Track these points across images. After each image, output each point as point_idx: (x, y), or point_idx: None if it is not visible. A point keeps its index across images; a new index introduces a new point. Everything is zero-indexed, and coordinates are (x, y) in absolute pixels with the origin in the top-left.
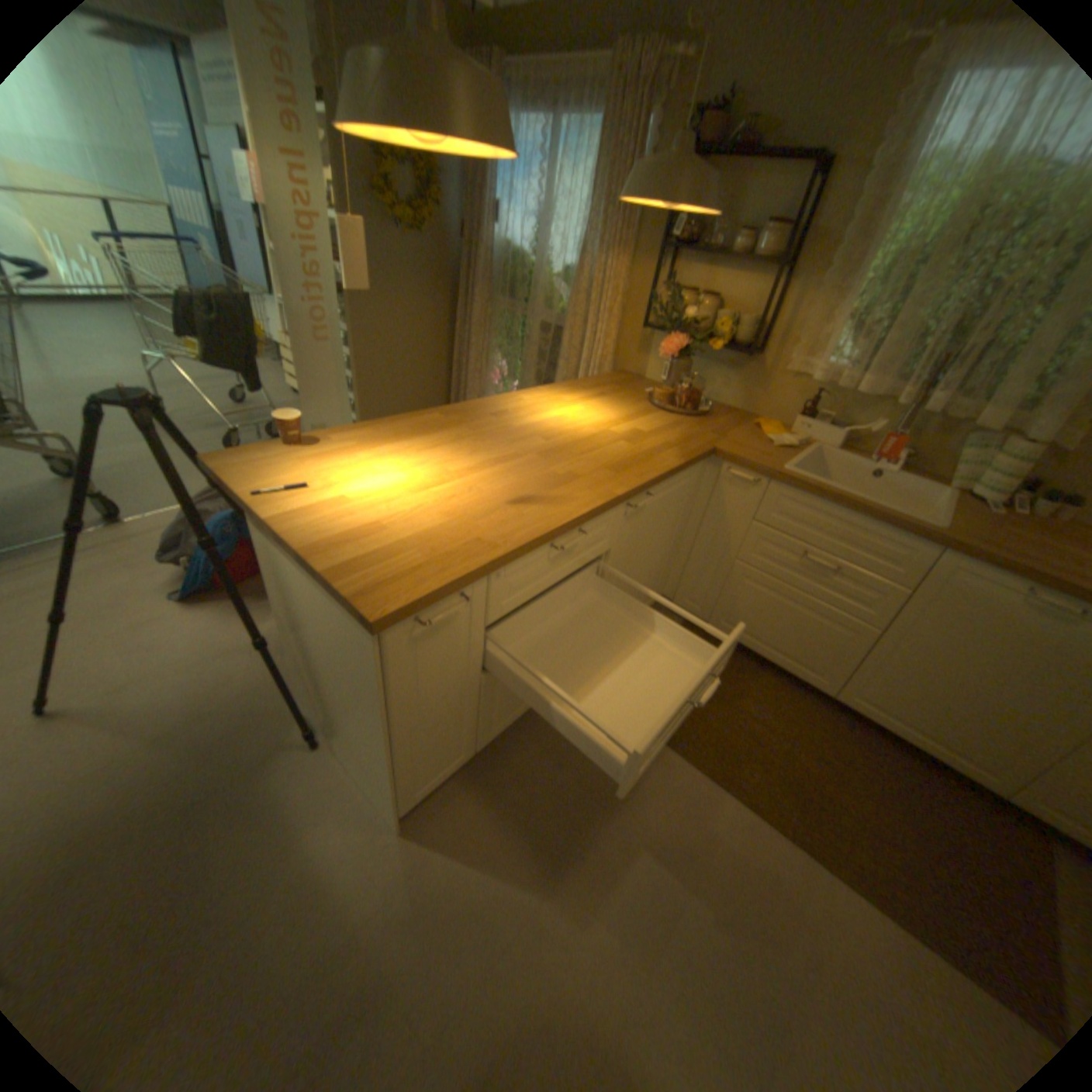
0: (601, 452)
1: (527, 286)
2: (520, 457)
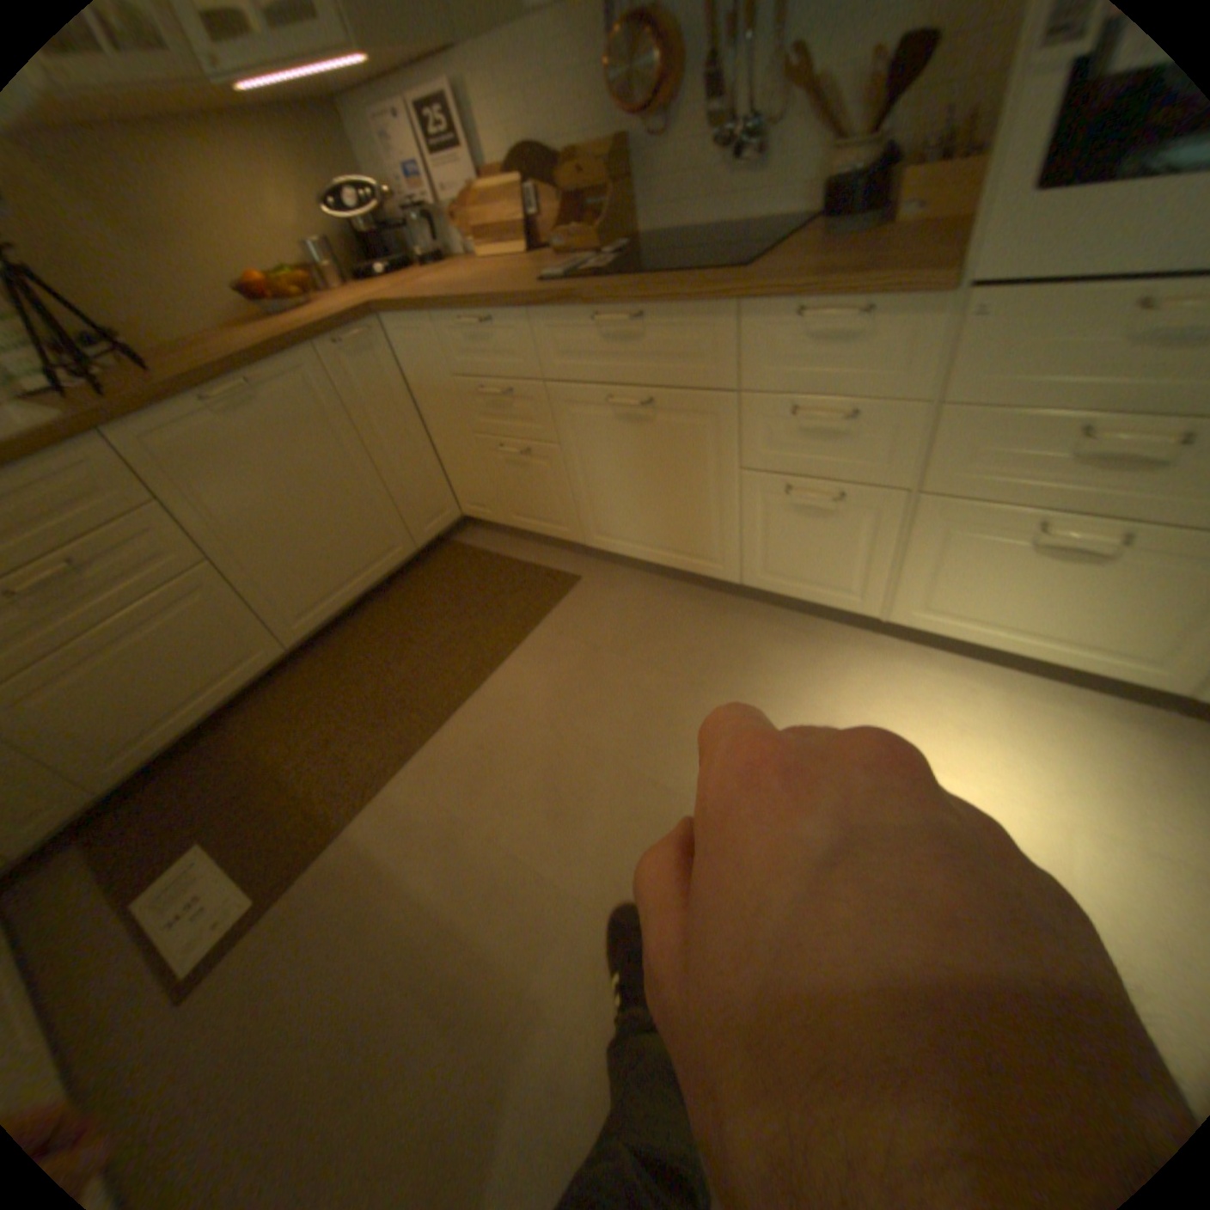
0: None
1: None
2: None
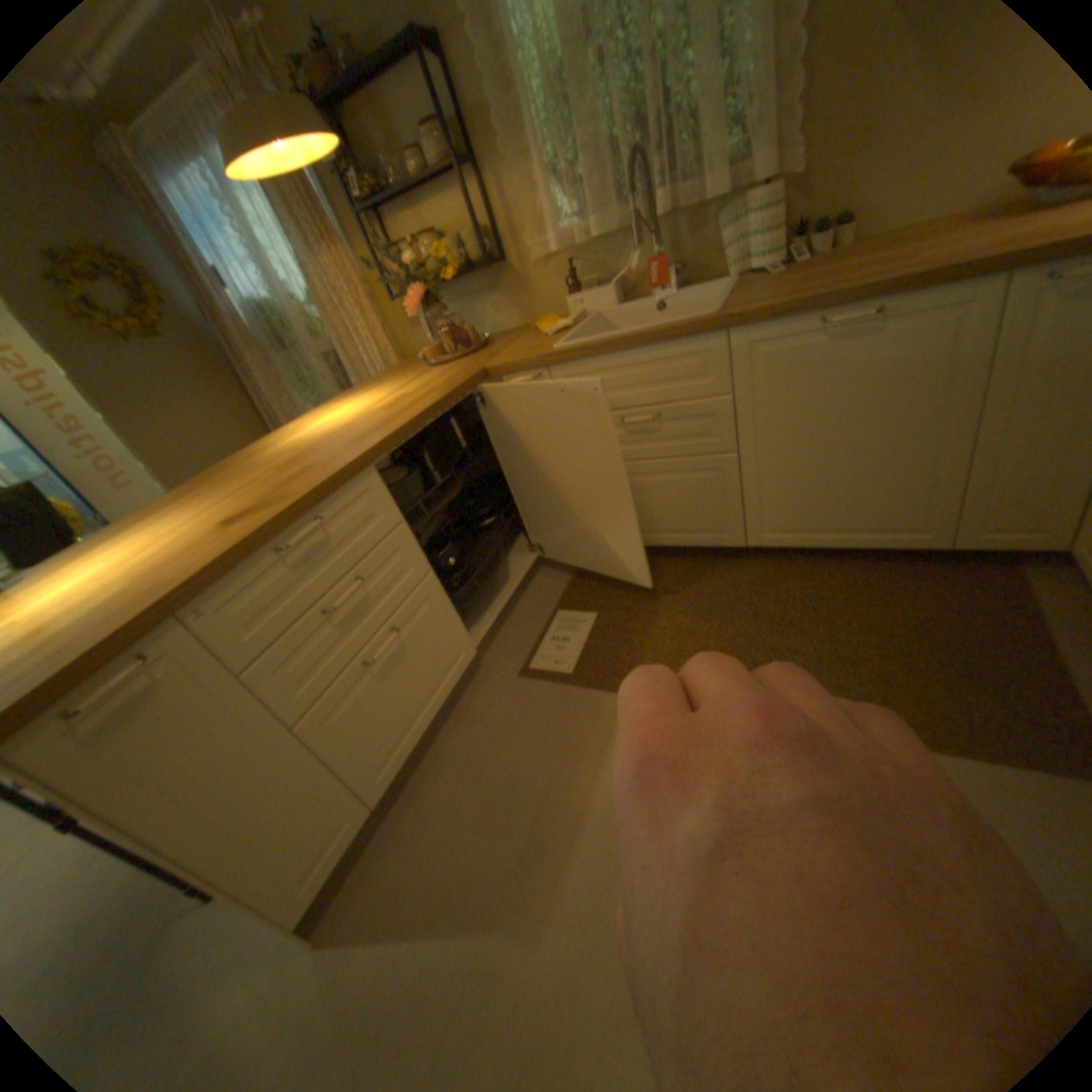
0: (353, 431)
1: (287, 328)
2: (257, 479)
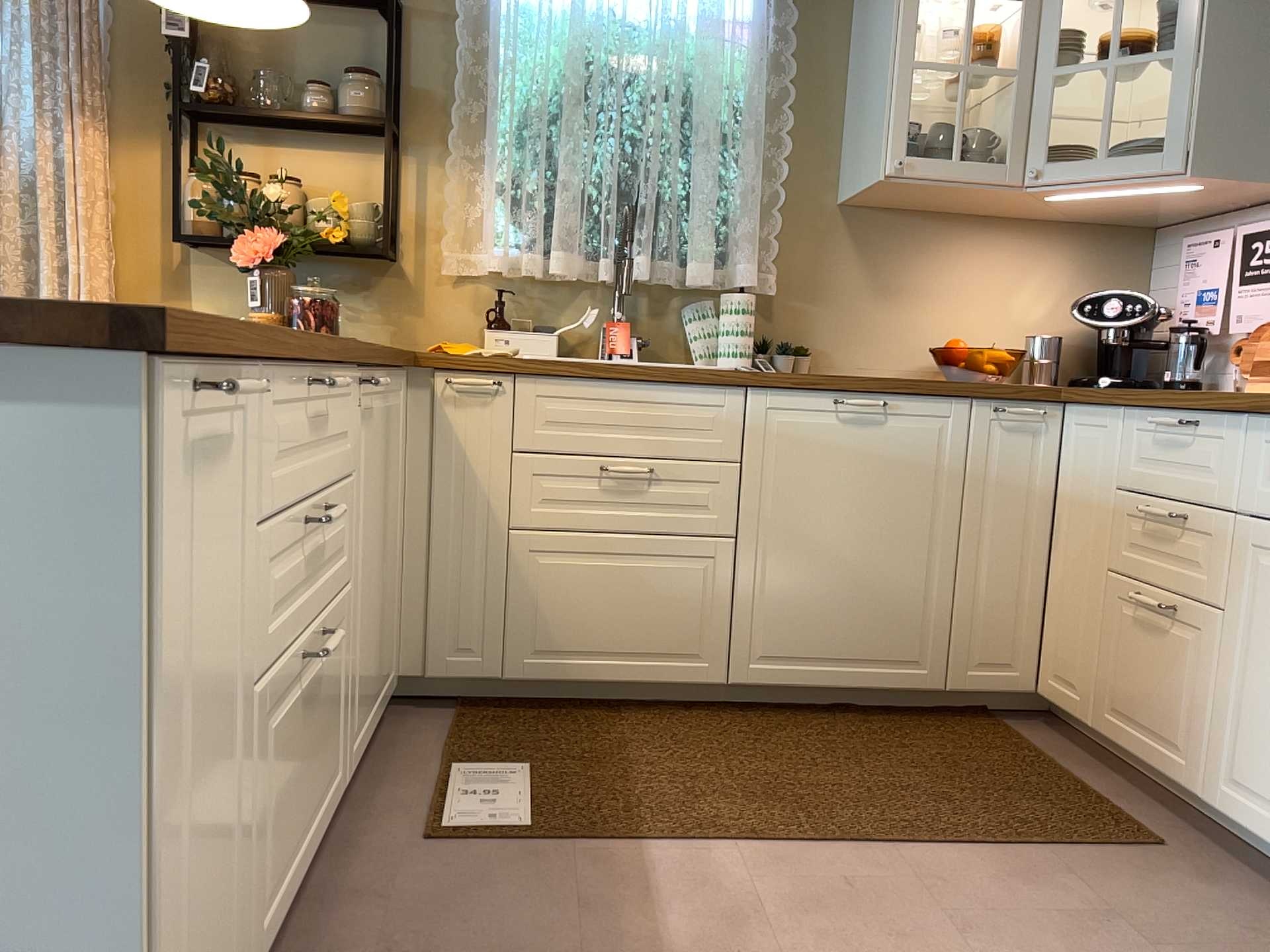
0: None
1: None
2: None
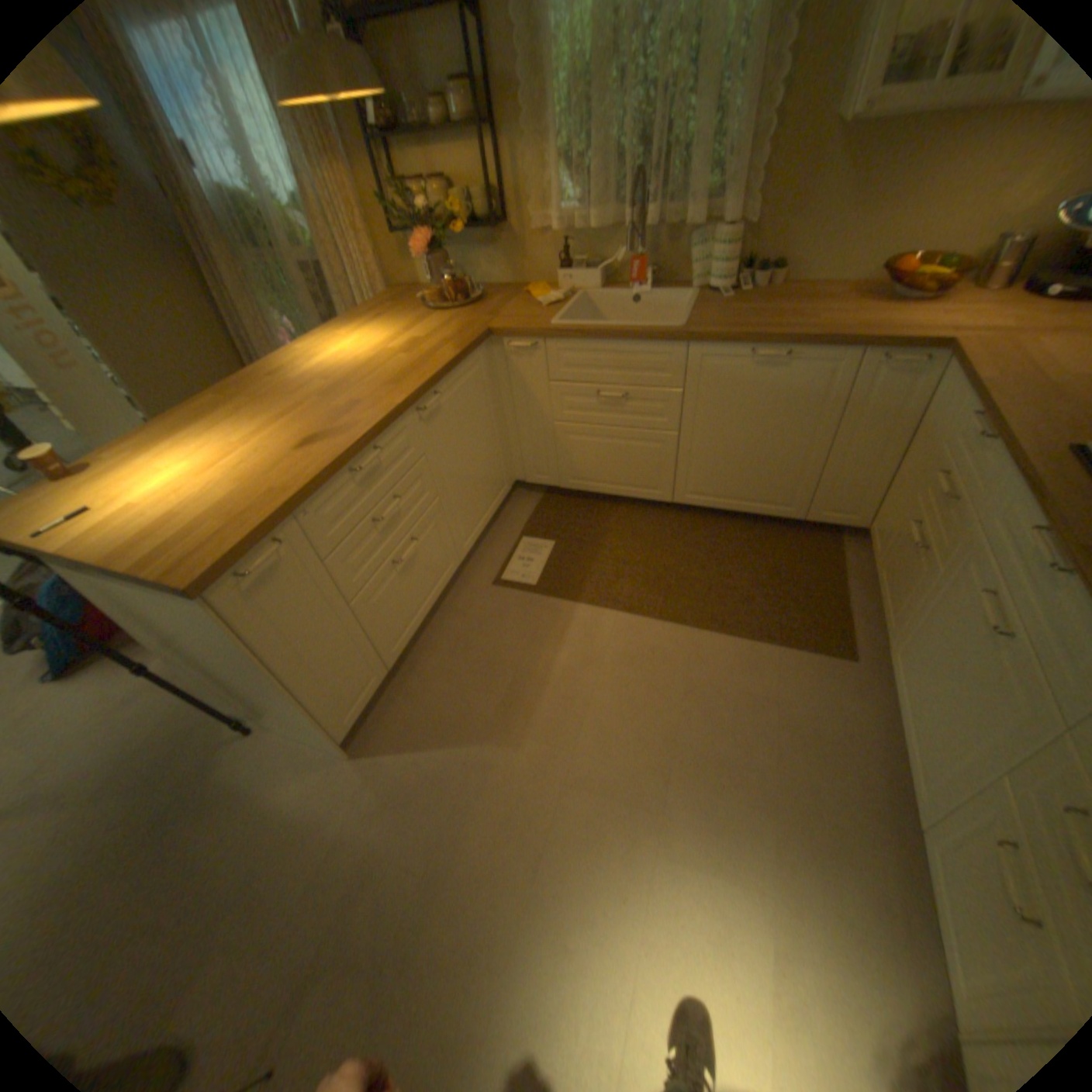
0: (379, 371)
1: (262, 228)
2: (301, 404)
